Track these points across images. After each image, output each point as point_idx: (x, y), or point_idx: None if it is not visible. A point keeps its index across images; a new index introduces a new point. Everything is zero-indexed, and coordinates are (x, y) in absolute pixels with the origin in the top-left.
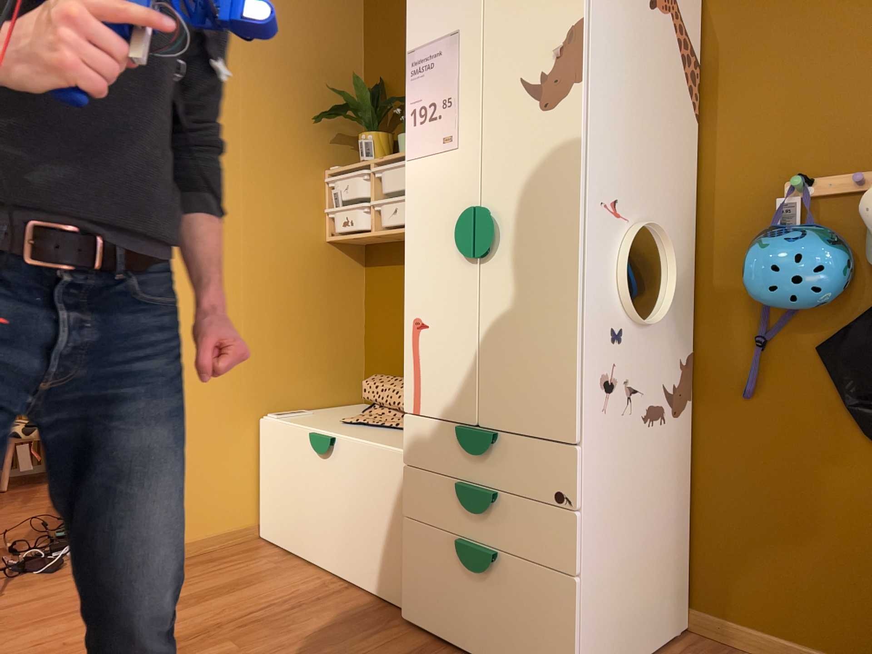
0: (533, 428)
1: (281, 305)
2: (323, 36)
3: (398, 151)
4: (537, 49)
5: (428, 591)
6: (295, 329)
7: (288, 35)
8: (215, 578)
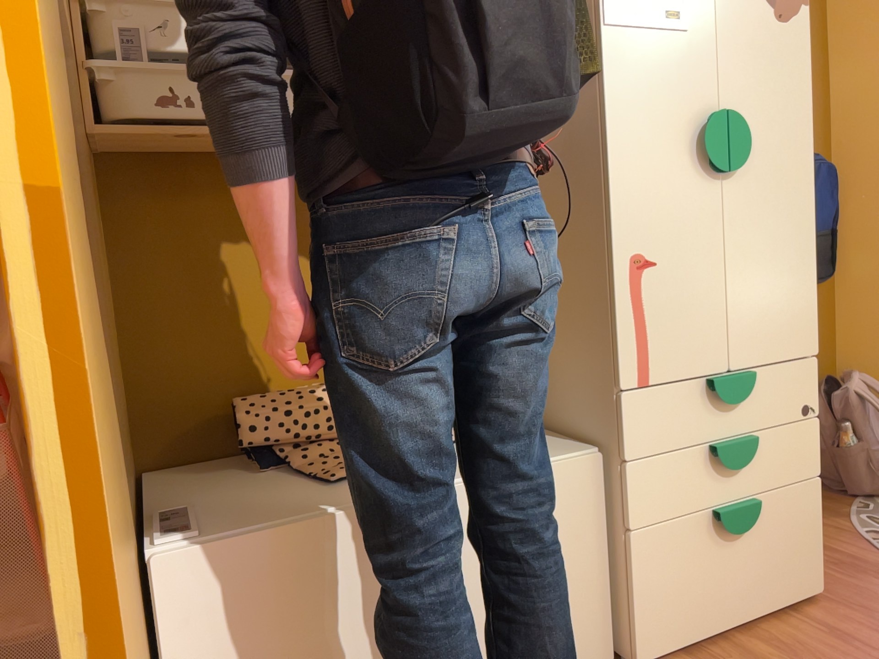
0: (784, 351)
1: None
2: None
3: None
4: None
5: (677, 600)
6: None
7: None
8: None
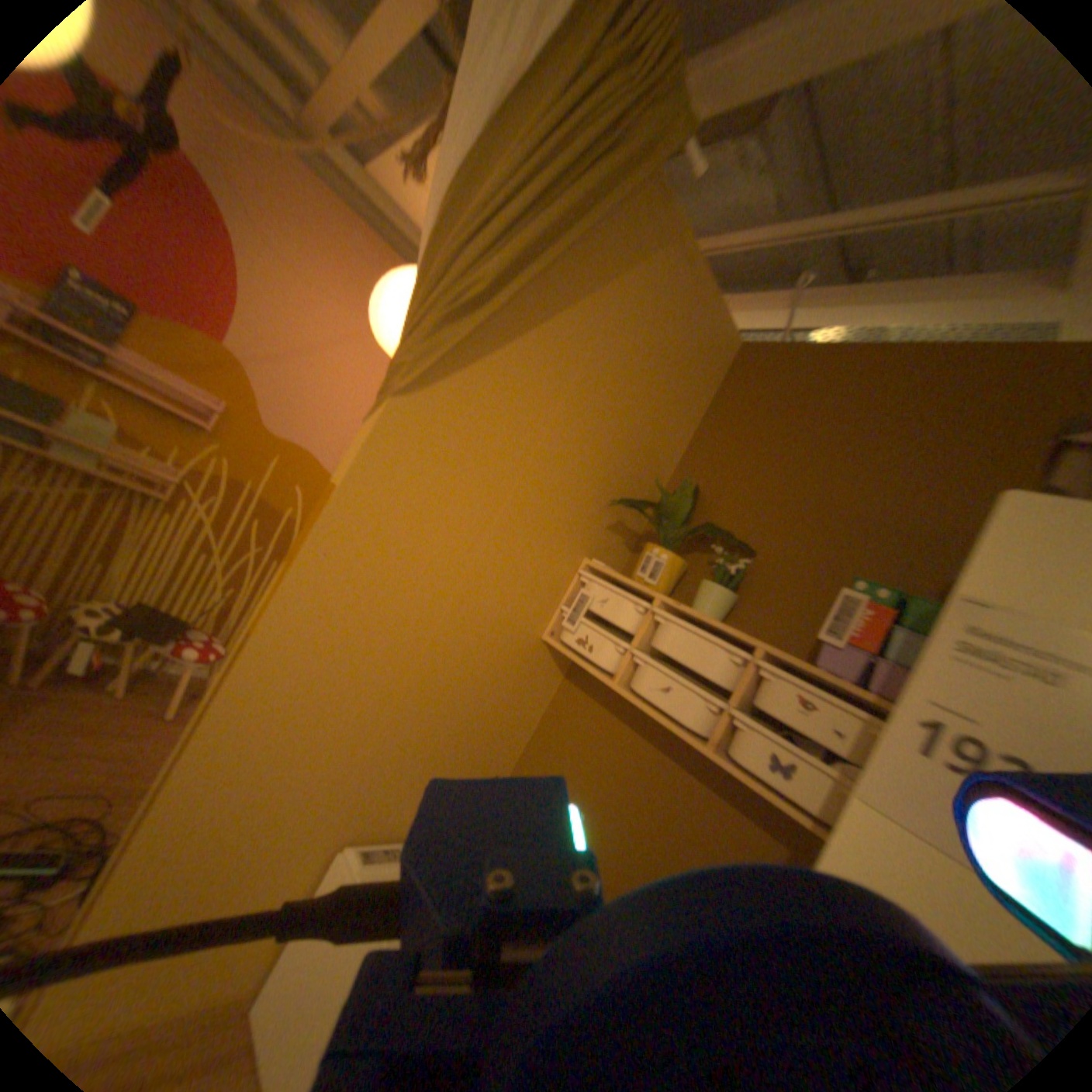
0: None
1: (450, 706)
2: (664, 408)
3: (697, 601)
4: None
5: None
6: (451, 739)
7: (632, 389)
8: None
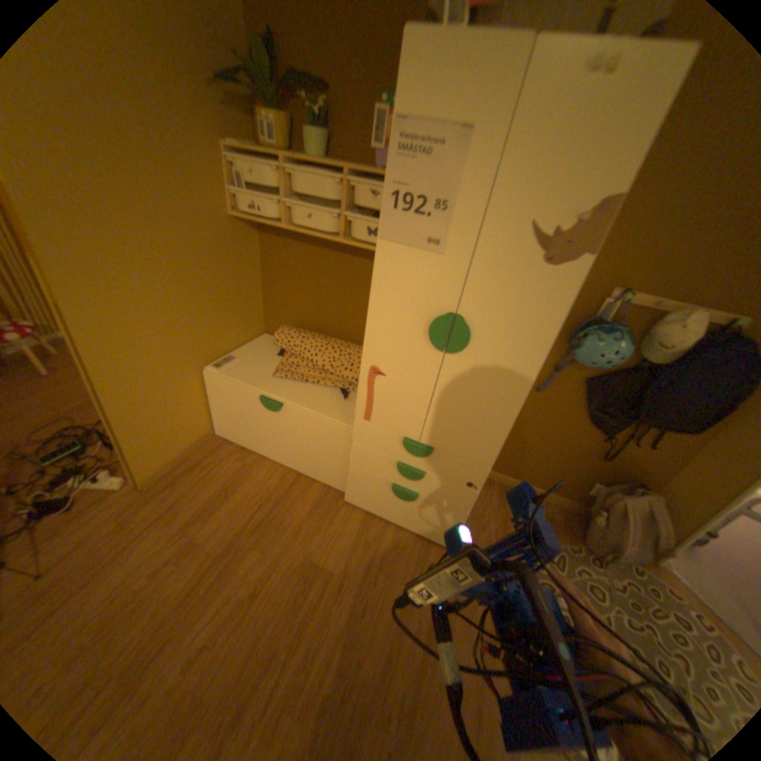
0: (462, 453)
1: (203, 283)
2: None
3: (305, 147)
4: (562, 199)
5: (366, 496)
6: (217, 298)
7: None
8: (210, 486)
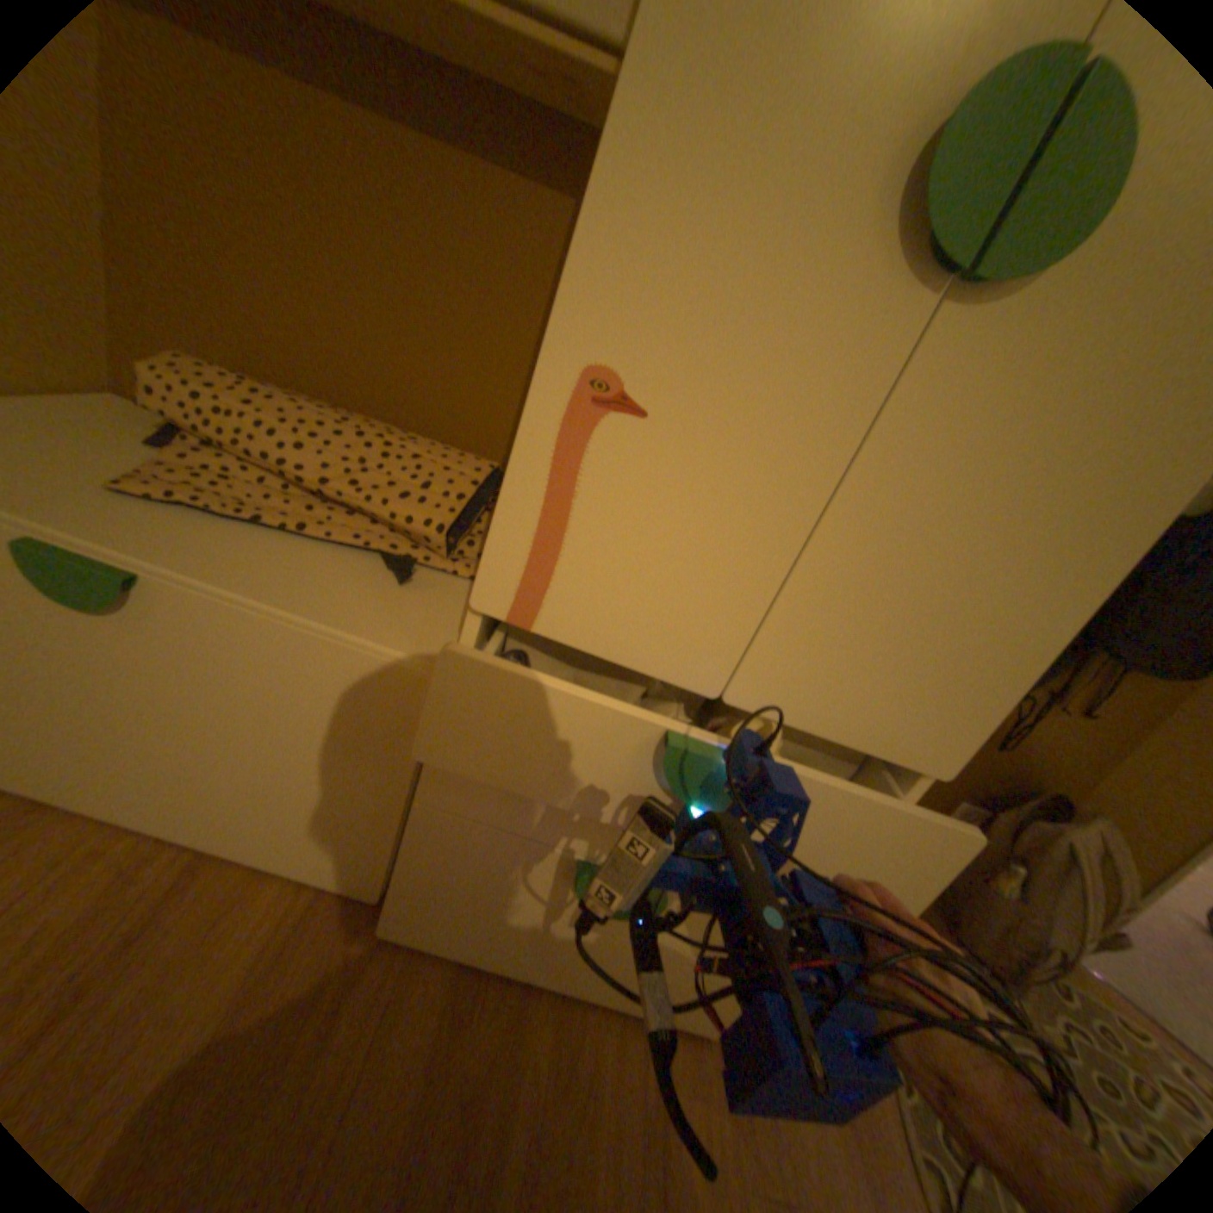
0: (867, 734)
1: None
2: None
3: None
4: None
5: (465, 911)
6: None
7: None
8: None
